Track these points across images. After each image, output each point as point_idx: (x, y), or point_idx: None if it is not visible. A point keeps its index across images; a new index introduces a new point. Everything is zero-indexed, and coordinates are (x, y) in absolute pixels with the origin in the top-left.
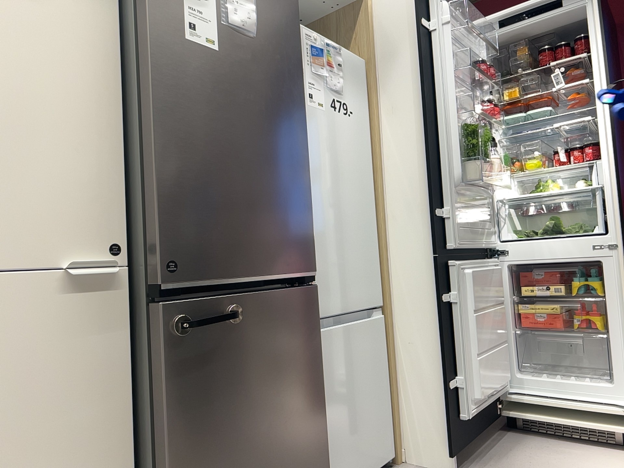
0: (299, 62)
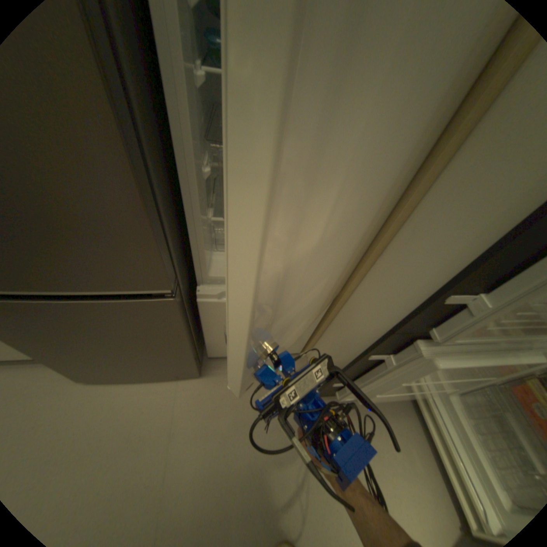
0: None
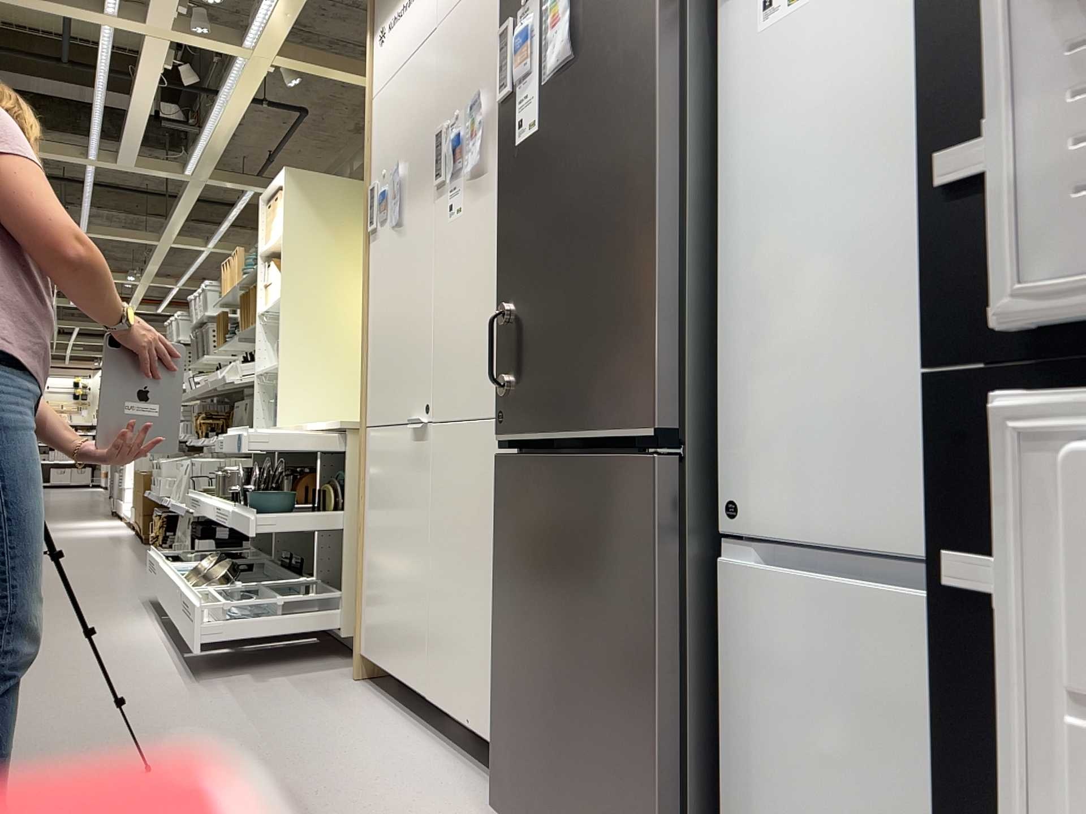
0: (651, 9)
